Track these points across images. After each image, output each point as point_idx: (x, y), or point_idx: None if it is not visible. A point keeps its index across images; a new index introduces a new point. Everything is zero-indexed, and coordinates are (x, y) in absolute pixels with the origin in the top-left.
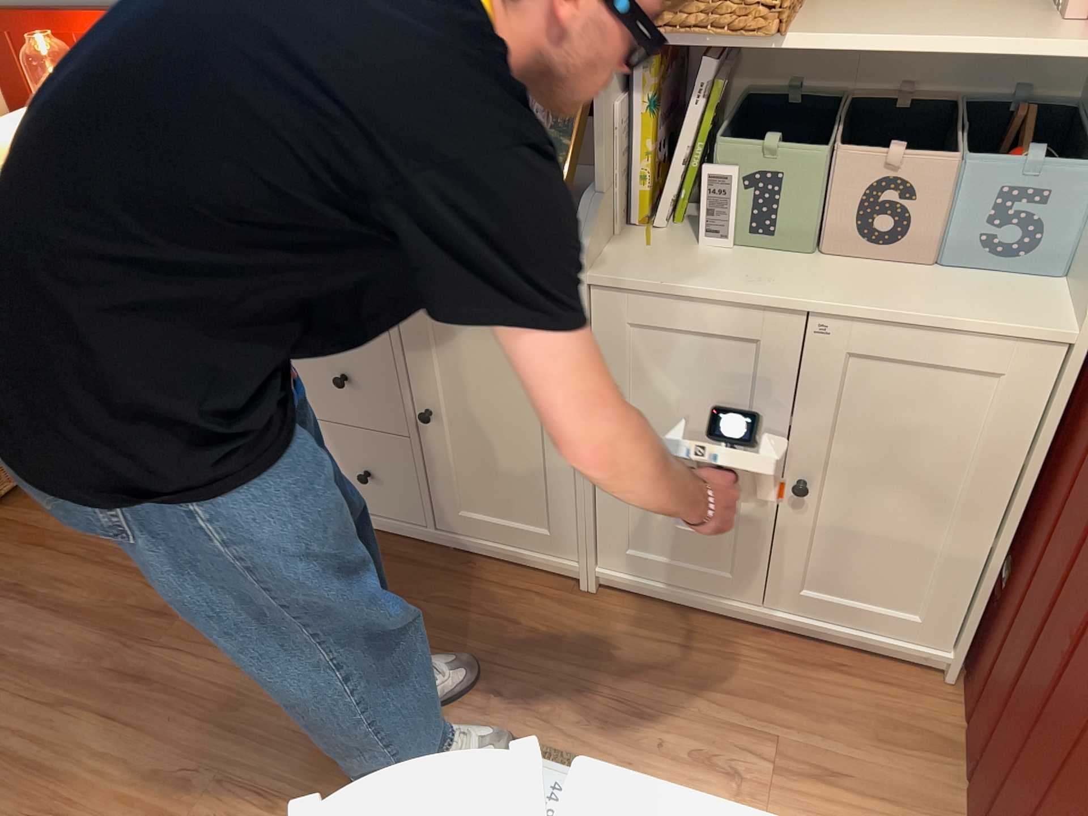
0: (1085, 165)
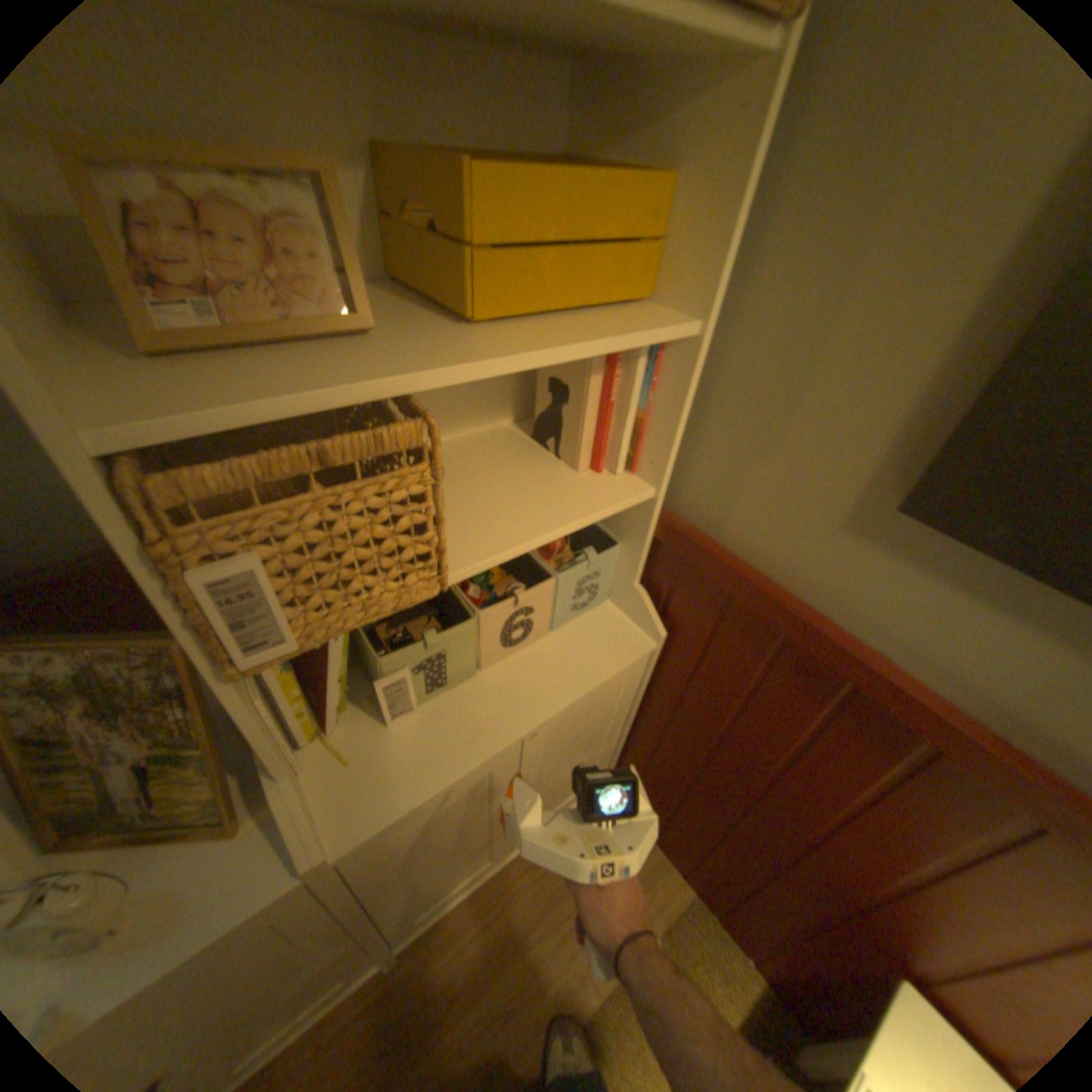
0: (612, 540)
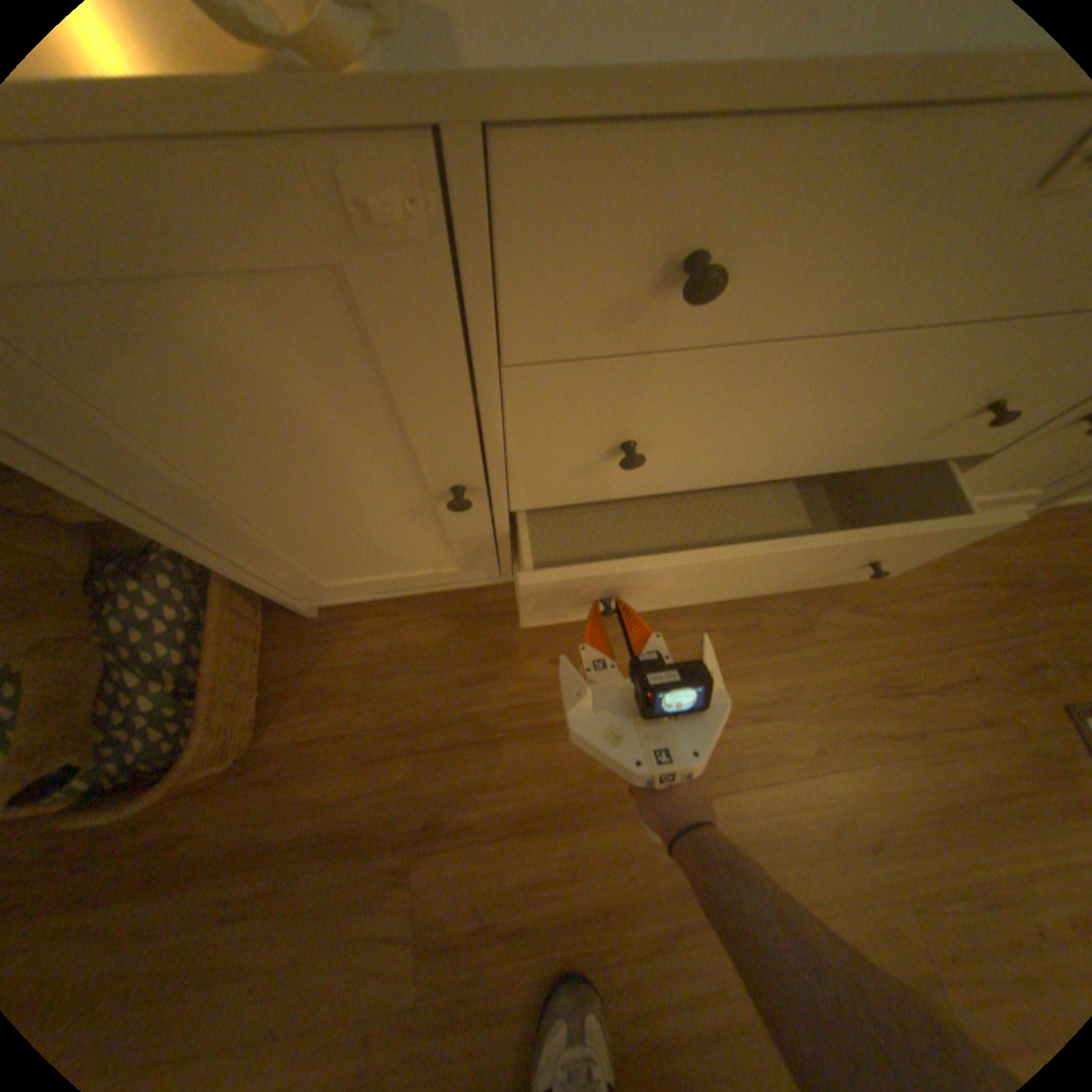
0: None
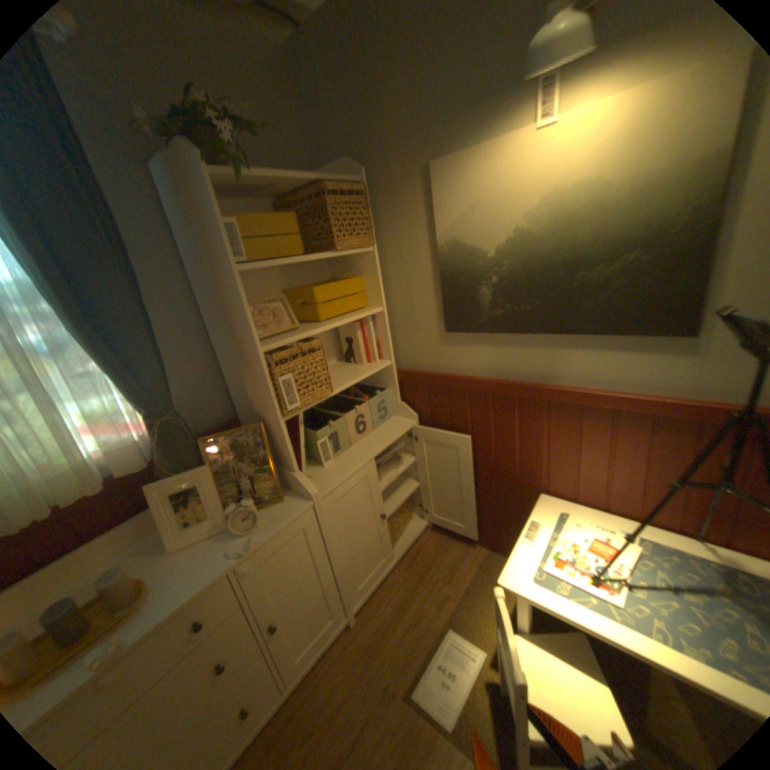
0: (385, 388)
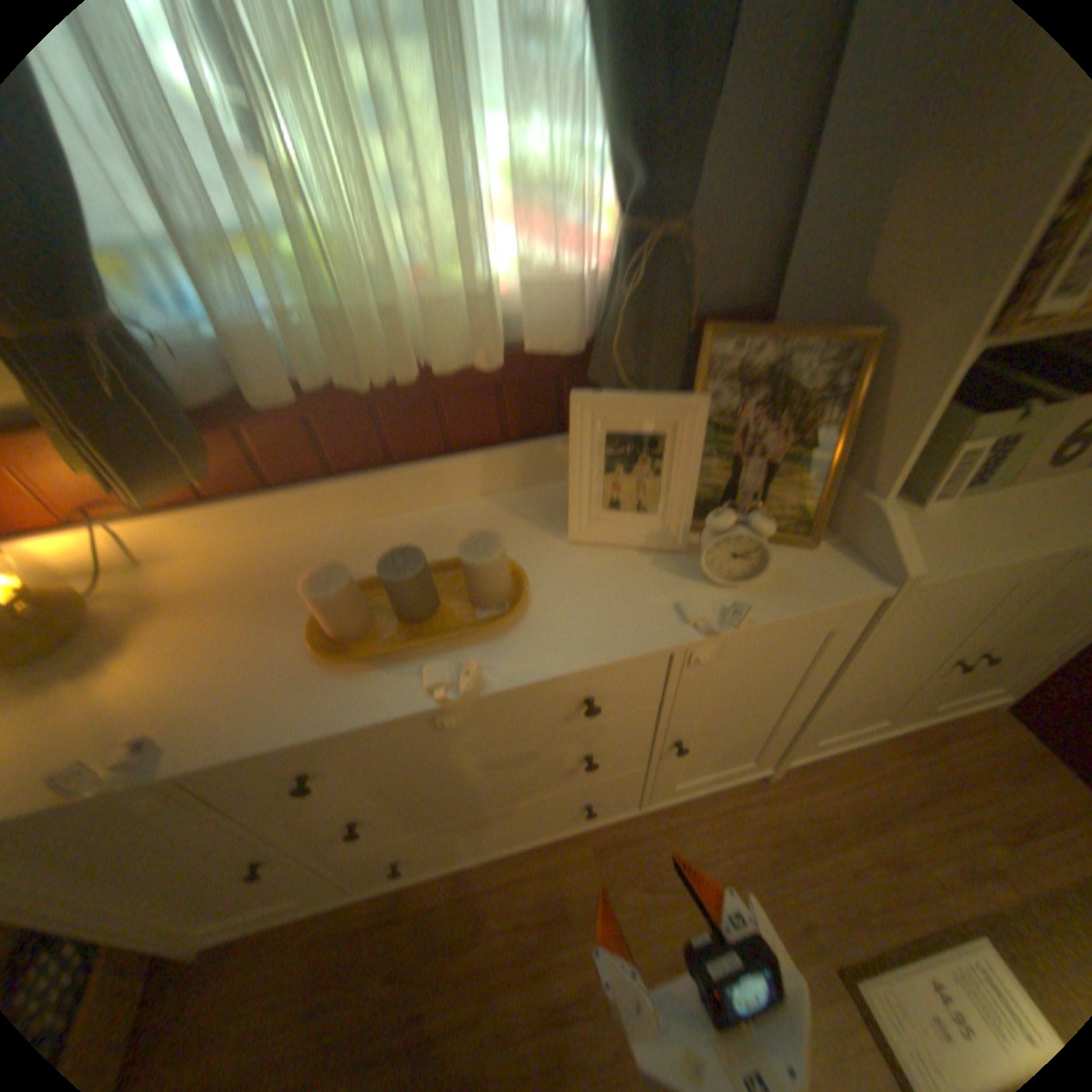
0: None
